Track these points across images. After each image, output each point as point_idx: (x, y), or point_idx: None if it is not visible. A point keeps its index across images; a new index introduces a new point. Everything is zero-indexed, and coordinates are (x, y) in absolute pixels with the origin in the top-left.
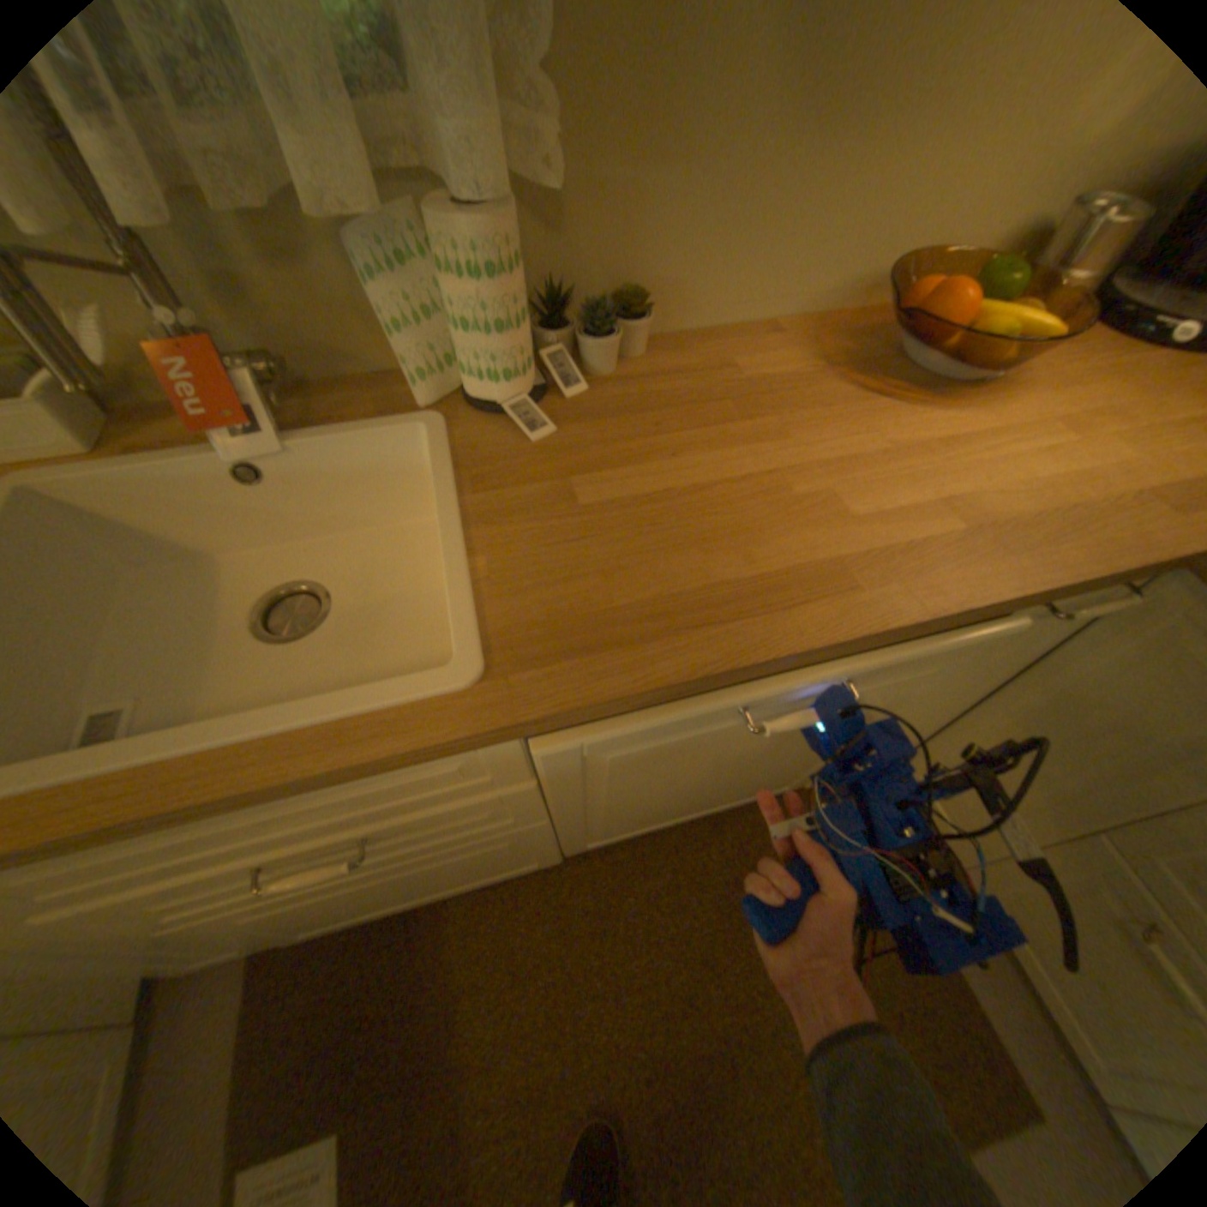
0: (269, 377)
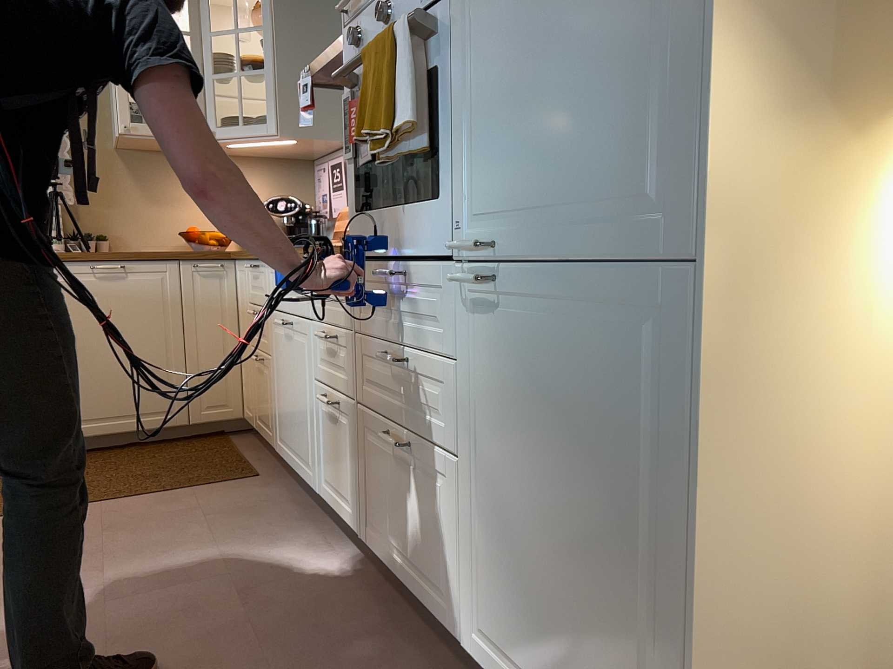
0: None
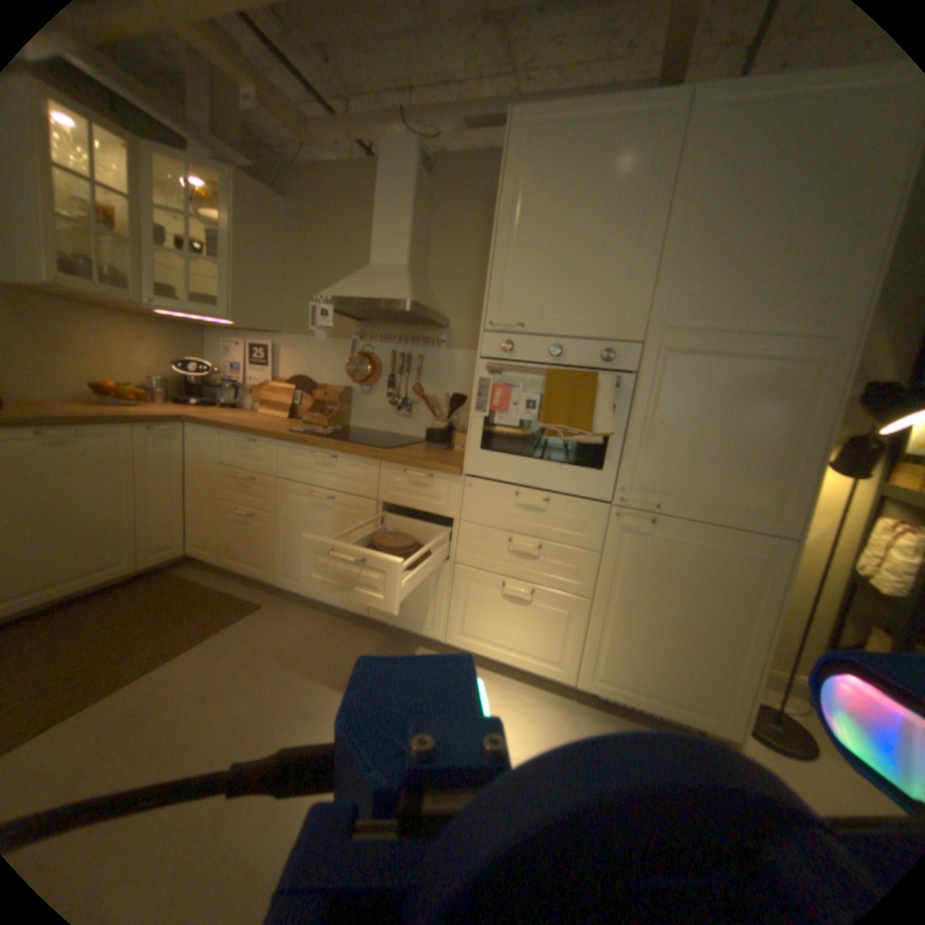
0: None
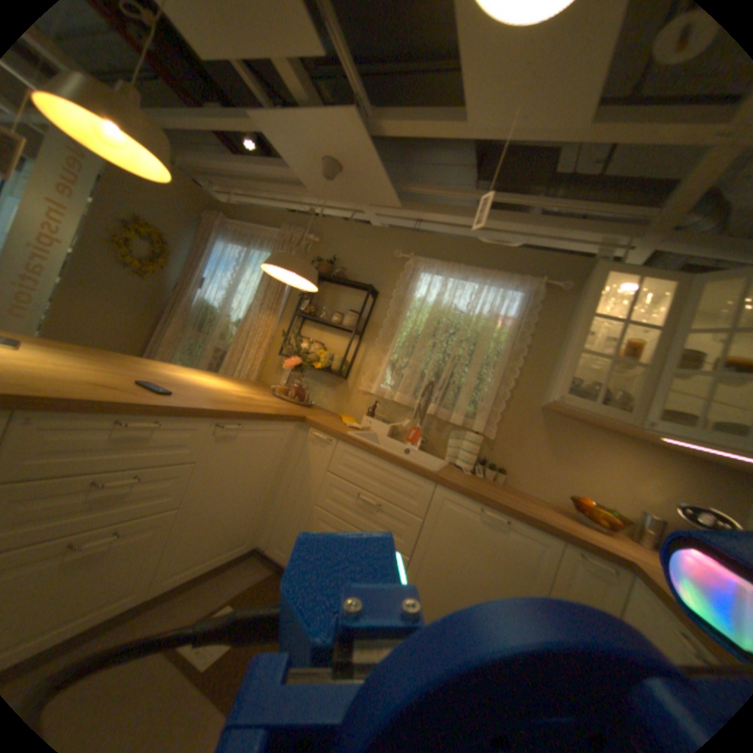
0: (422, 443)
